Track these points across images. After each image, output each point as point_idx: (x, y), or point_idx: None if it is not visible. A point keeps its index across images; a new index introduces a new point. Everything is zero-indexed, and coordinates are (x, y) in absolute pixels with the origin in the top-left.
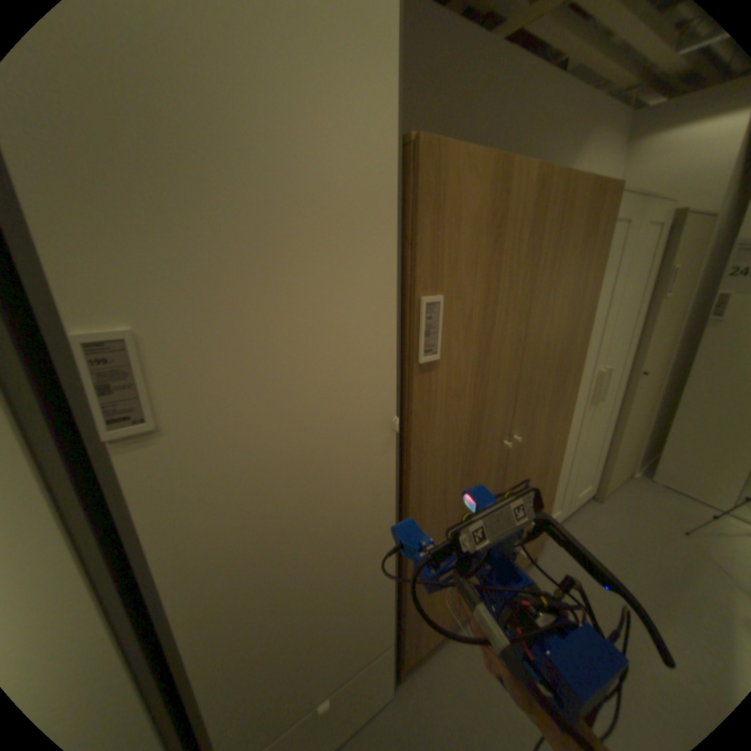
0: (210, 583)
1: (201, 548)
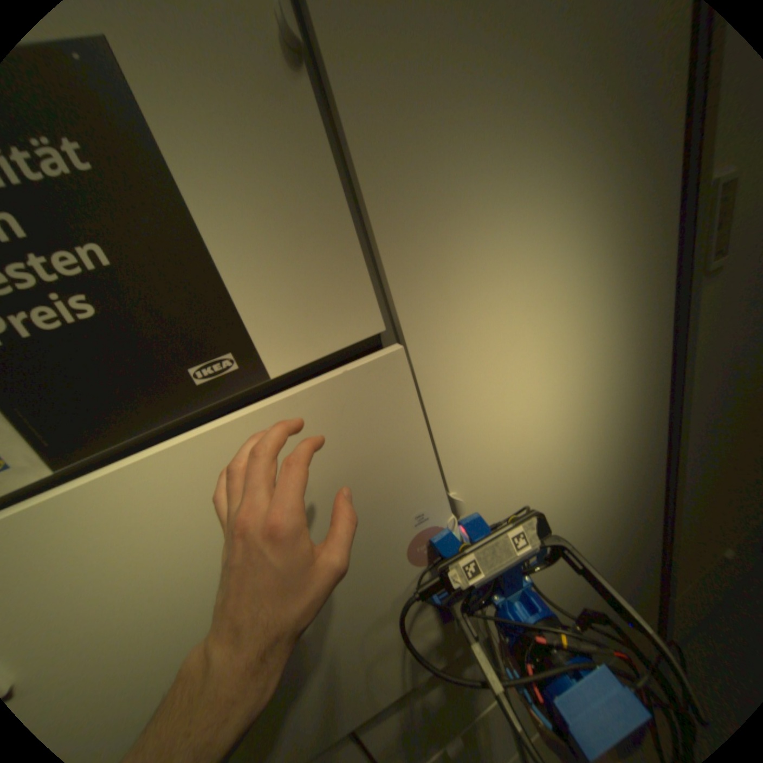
0: (707, 416)
1: (711, 382)
